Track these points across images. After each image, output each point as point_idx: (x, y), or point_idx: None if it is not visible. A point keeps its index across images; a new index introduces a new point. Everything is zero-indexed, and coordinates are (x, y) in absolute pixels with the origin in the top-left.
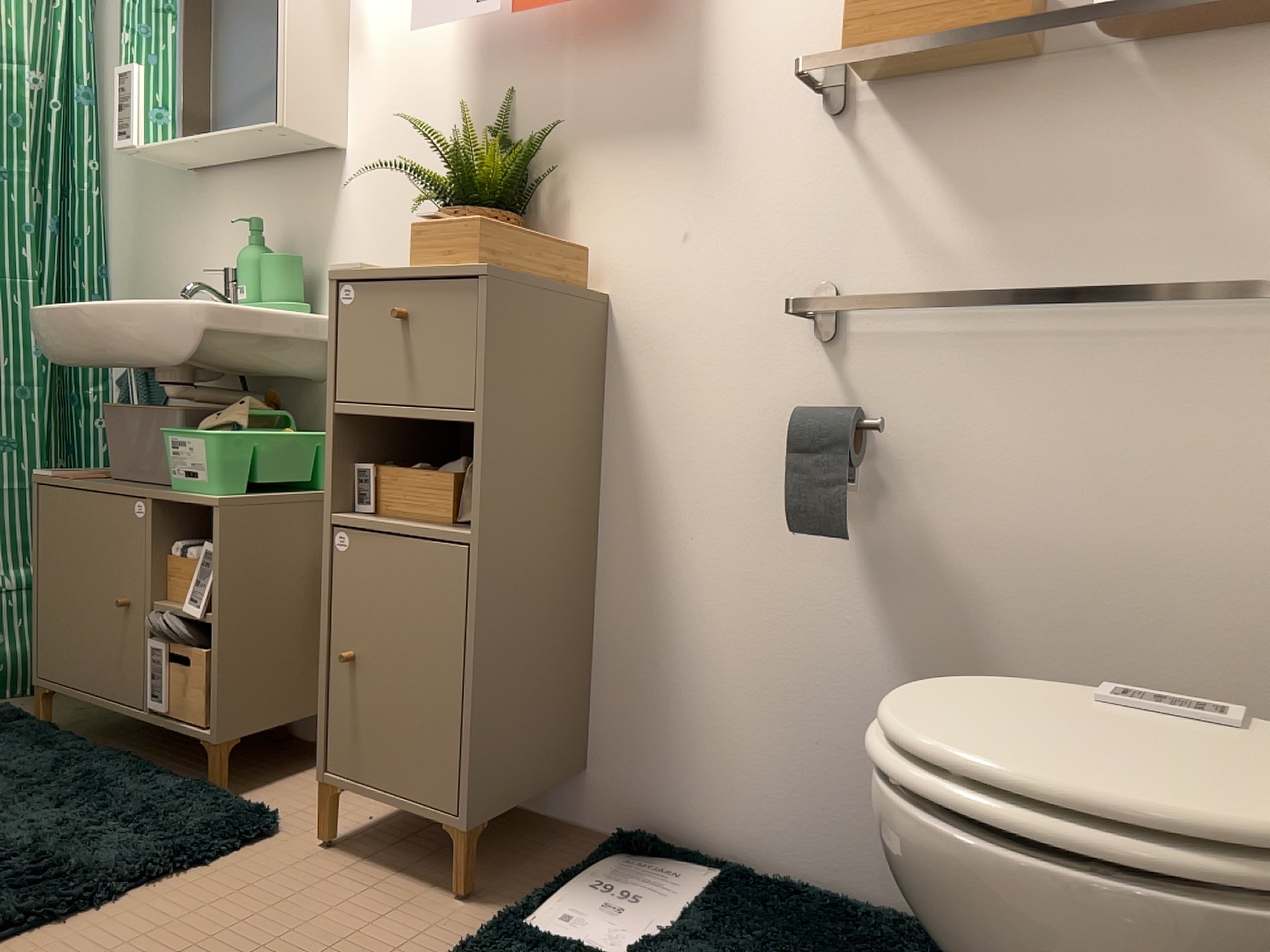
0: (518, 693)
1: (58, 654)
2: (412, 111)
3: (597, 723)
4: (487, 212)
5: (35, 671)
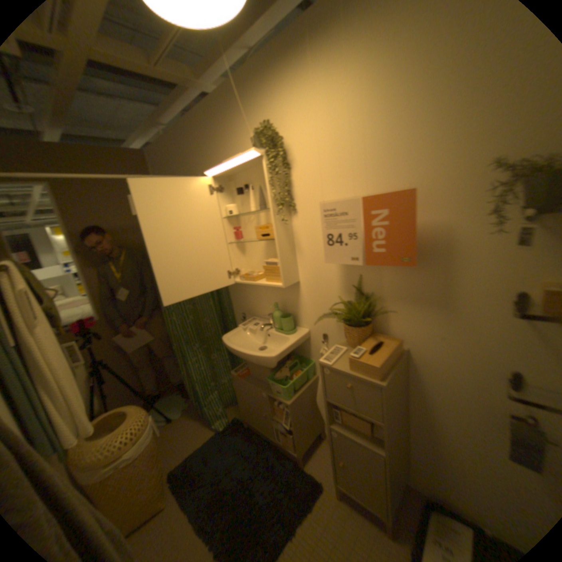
0: (398, 479)
1: (246, 417)
2: (321, 274)
3: (414, 463)
4: (361, 324)
5: (241, 417)
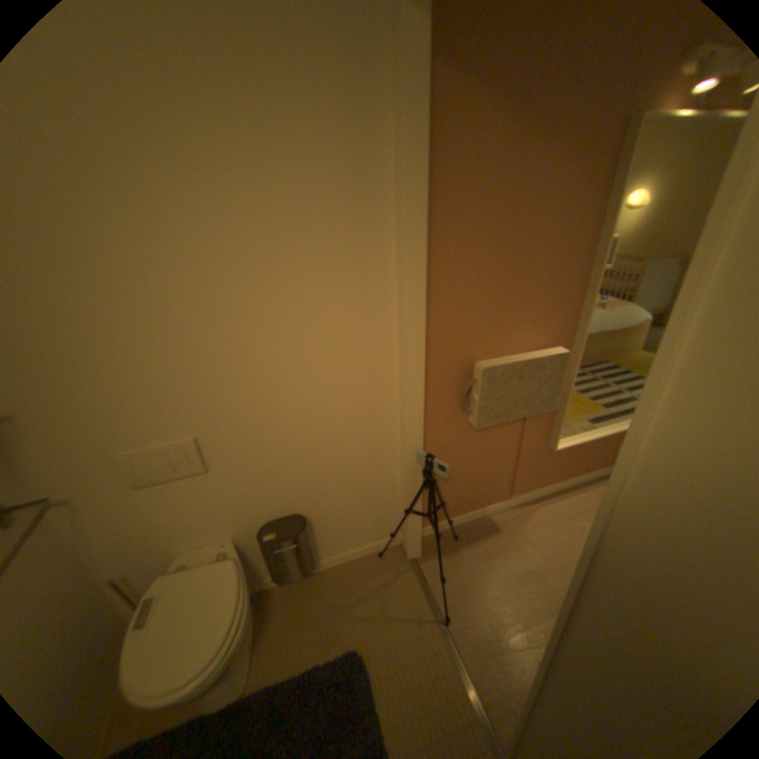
0: None
1: None
2: None
3: None
4: None
5: None
